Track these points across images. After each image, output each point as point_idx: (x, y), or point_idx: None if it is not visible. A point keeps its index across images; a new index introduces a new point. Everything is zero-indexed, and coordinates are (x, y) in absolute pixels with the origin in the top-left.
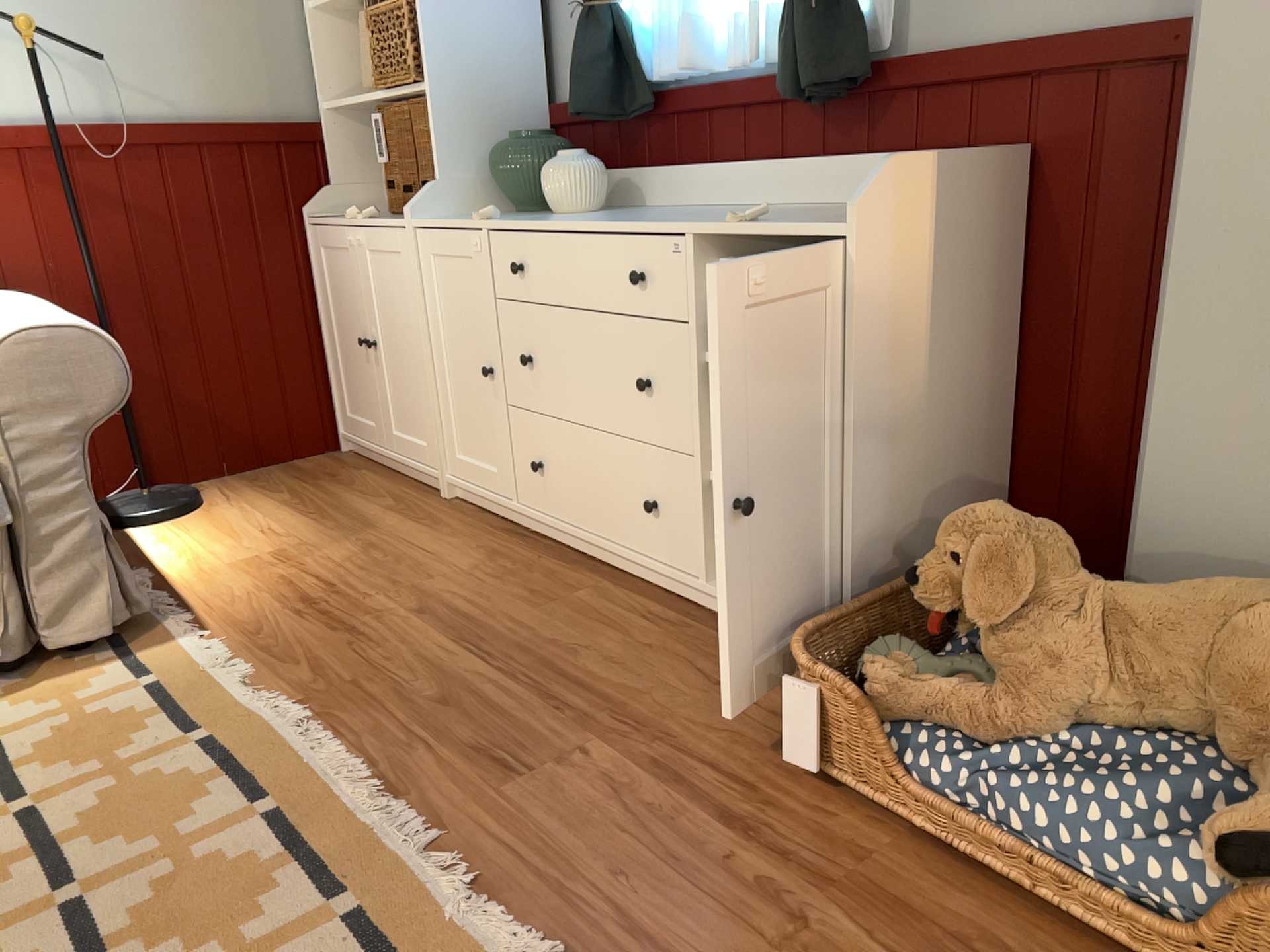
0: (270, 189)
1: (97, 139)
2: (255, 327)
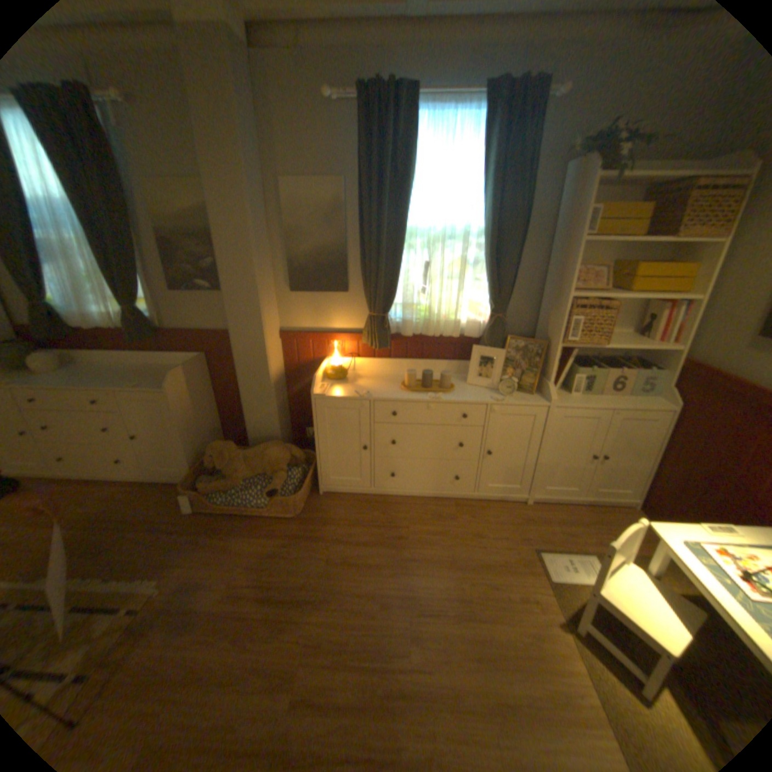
0: None
1: None
2: None
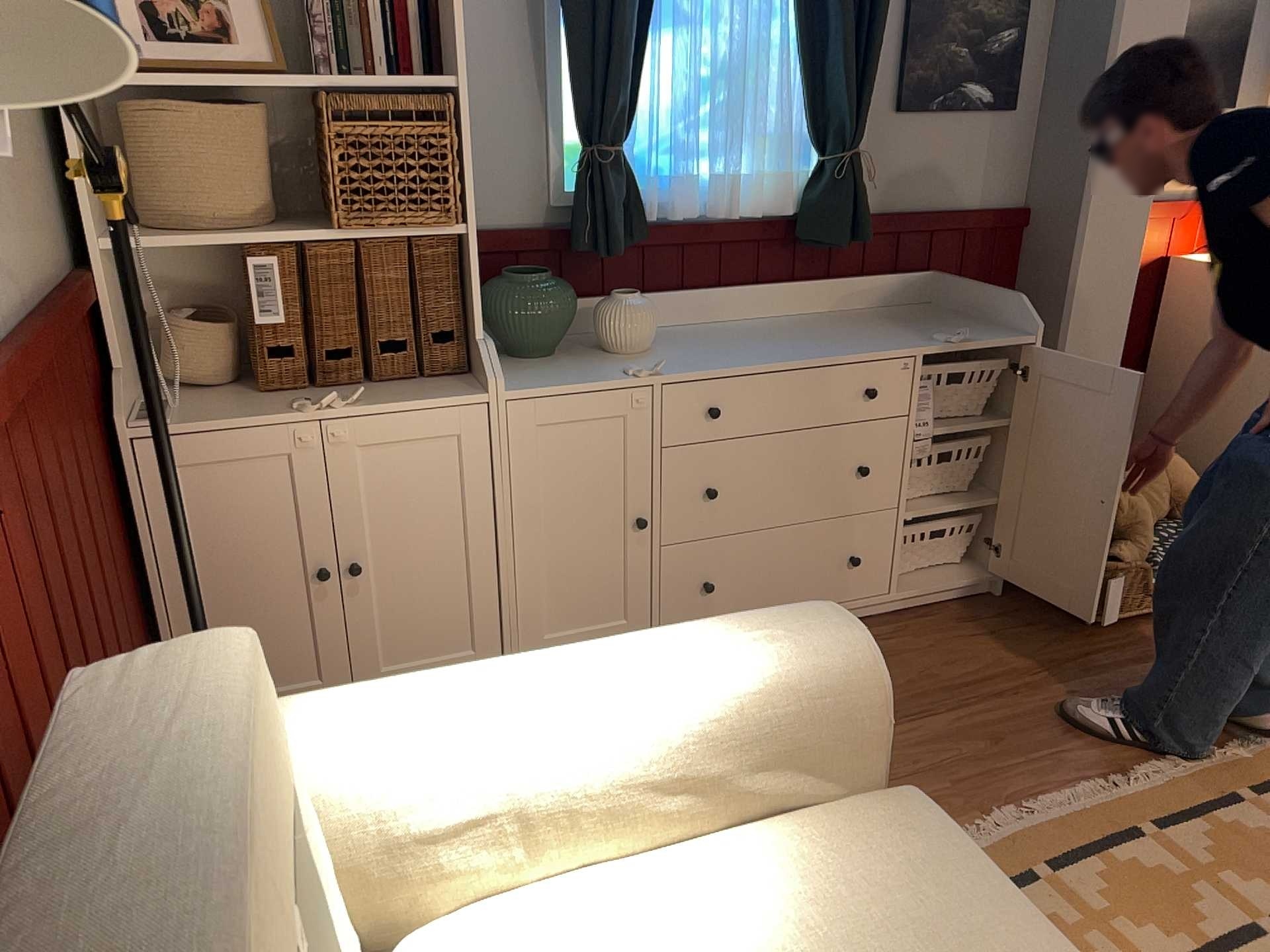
0: (85, 395)
1: (19, 374)
2: (124, 631)
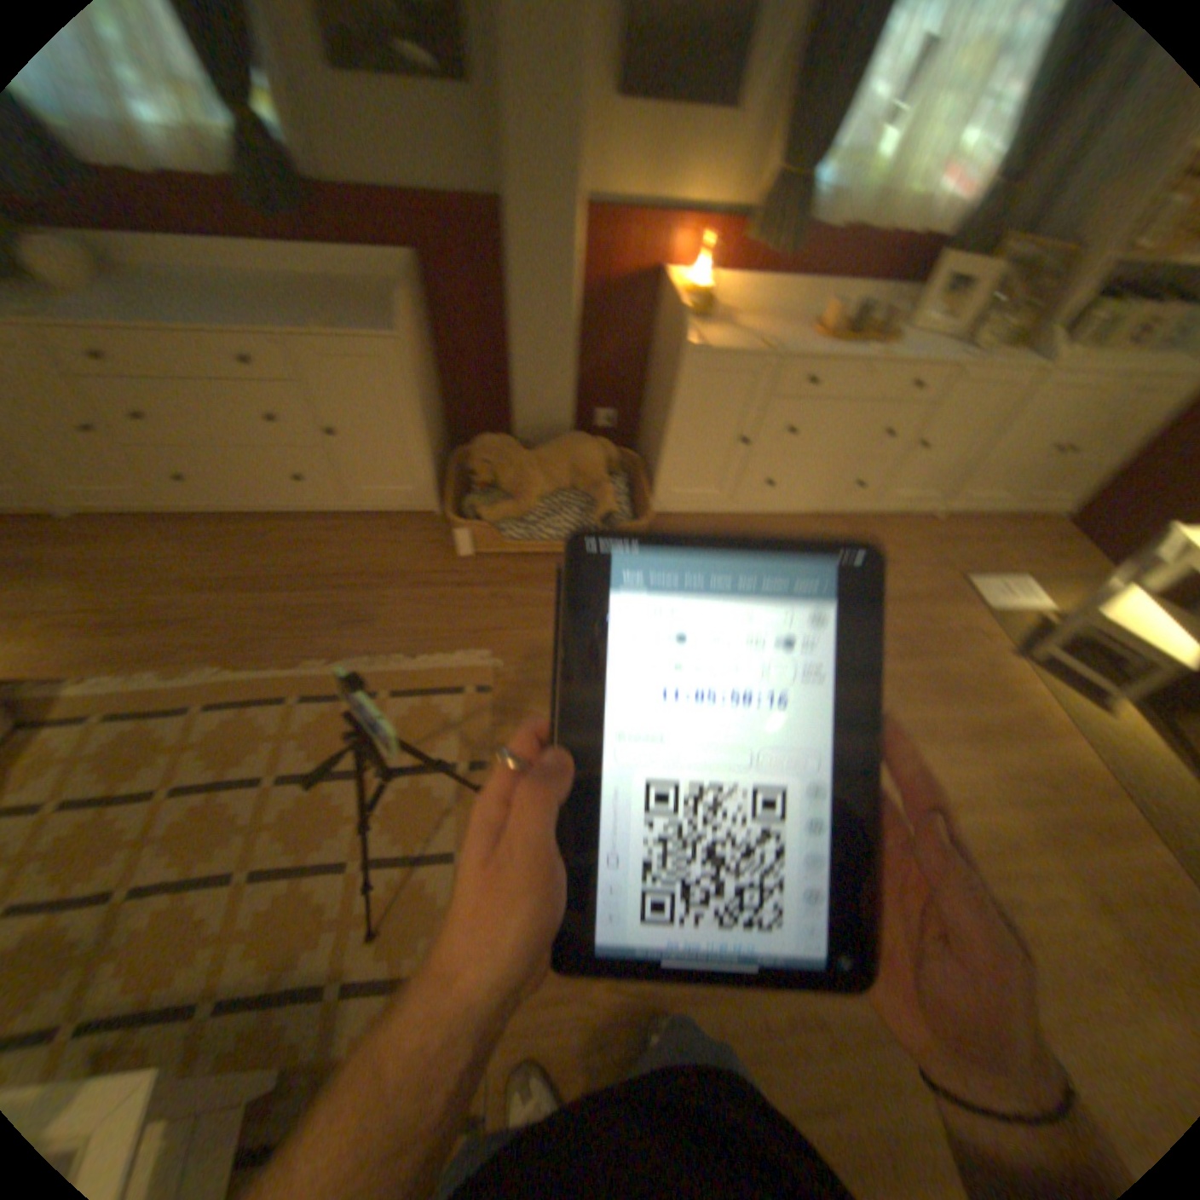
0: None
1: None
2: None
